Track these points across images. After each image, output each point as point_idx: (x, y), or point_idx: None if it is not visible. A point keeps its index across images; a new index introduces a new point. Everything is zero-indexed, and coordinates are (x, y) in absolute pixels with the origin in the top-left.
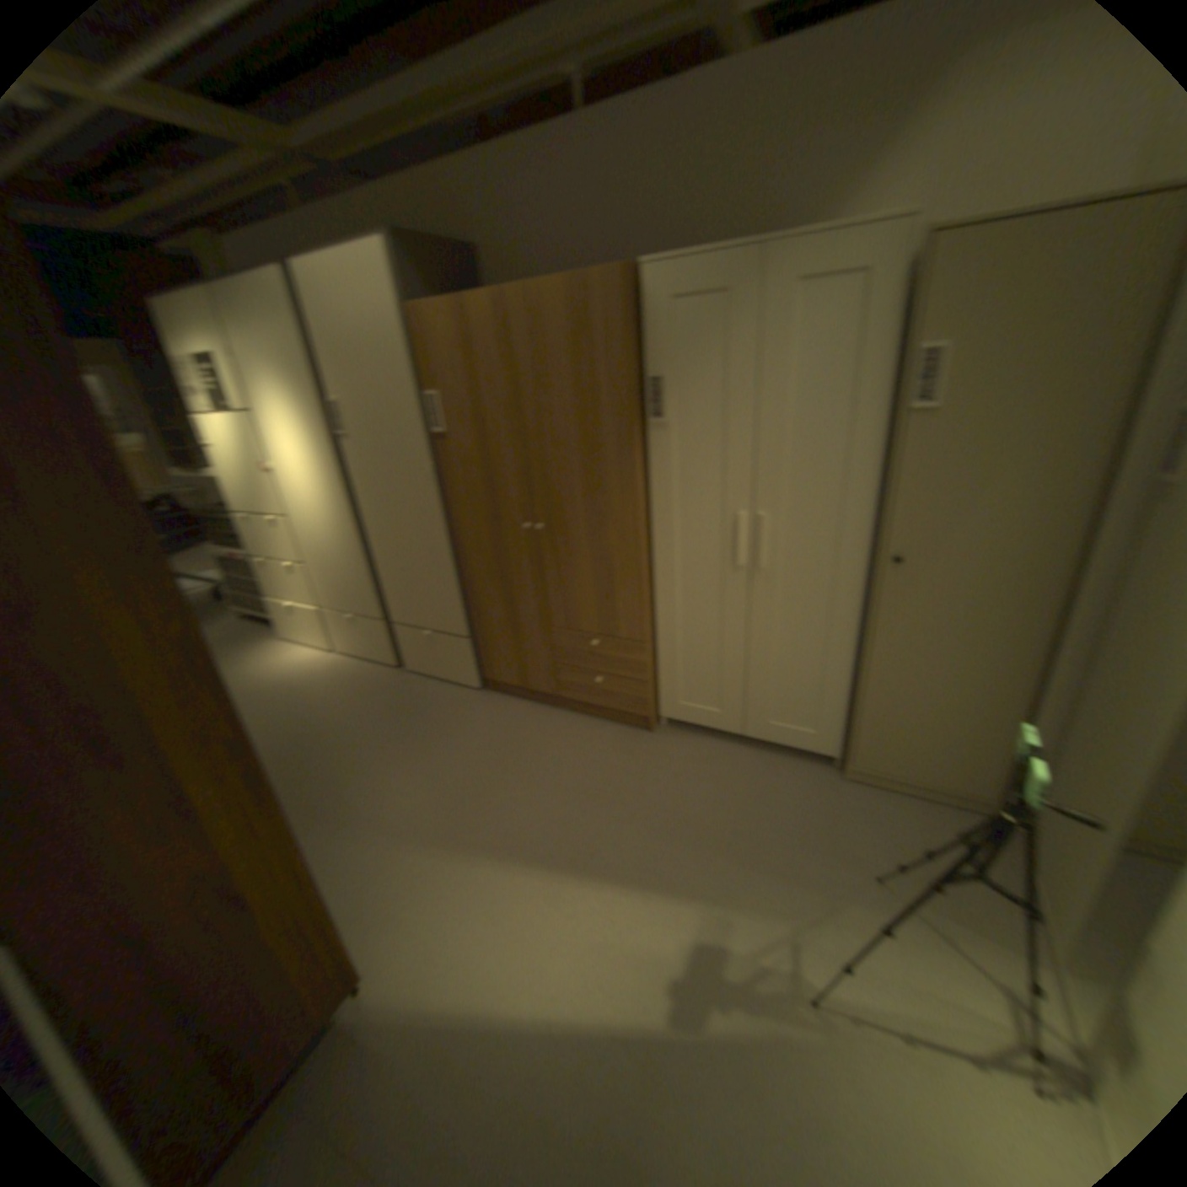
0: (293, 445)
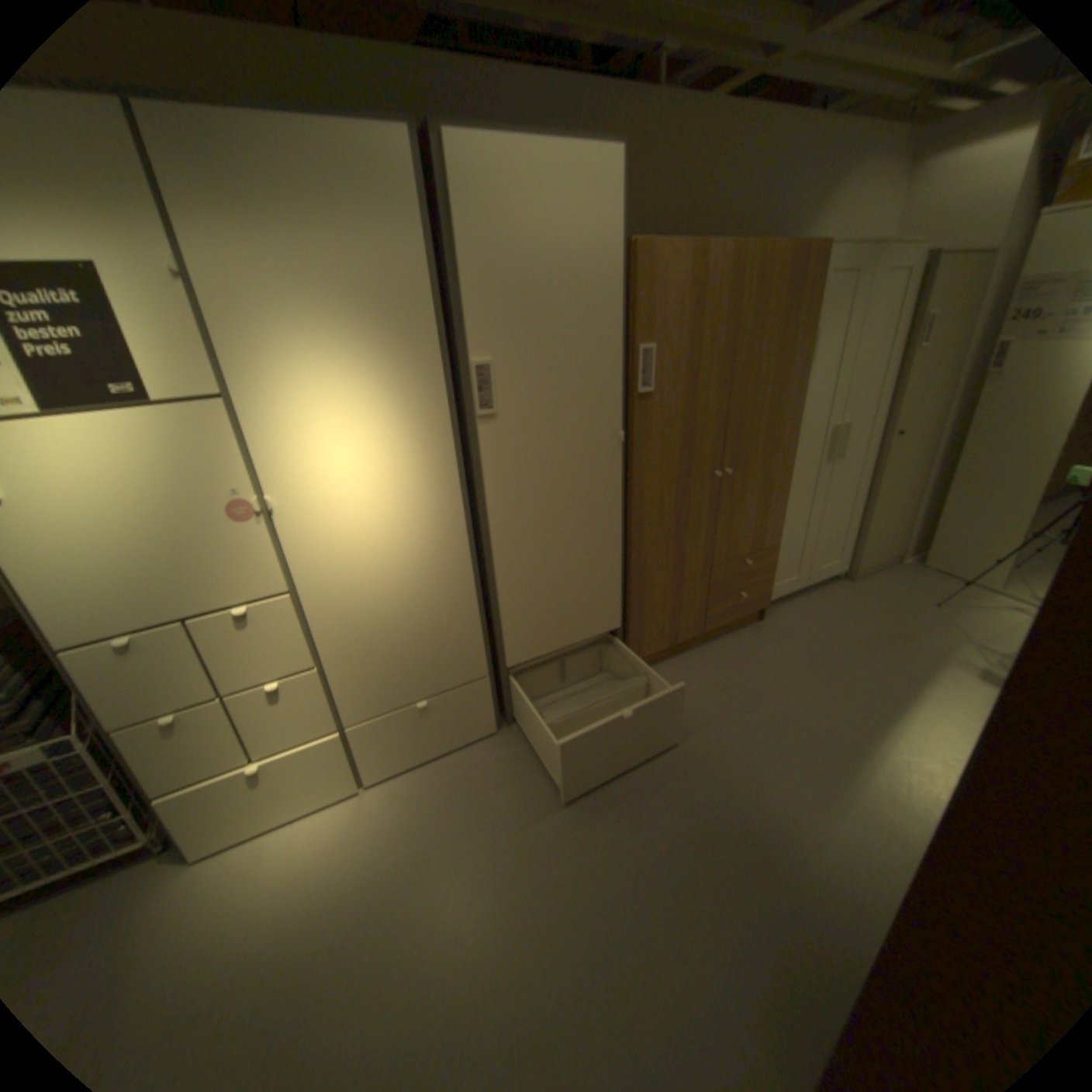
0: (372, 445)
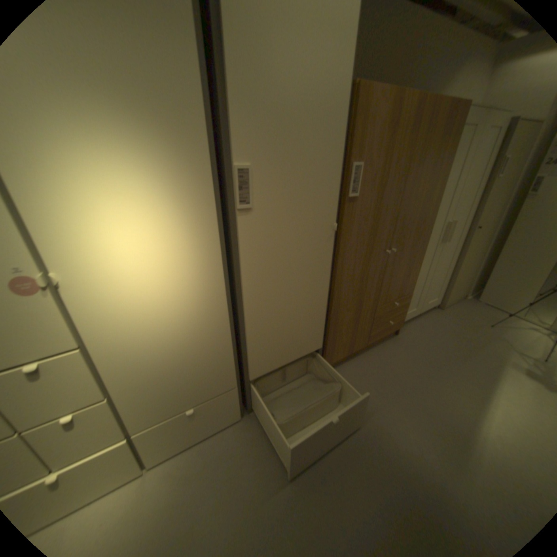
0: (148, 230)
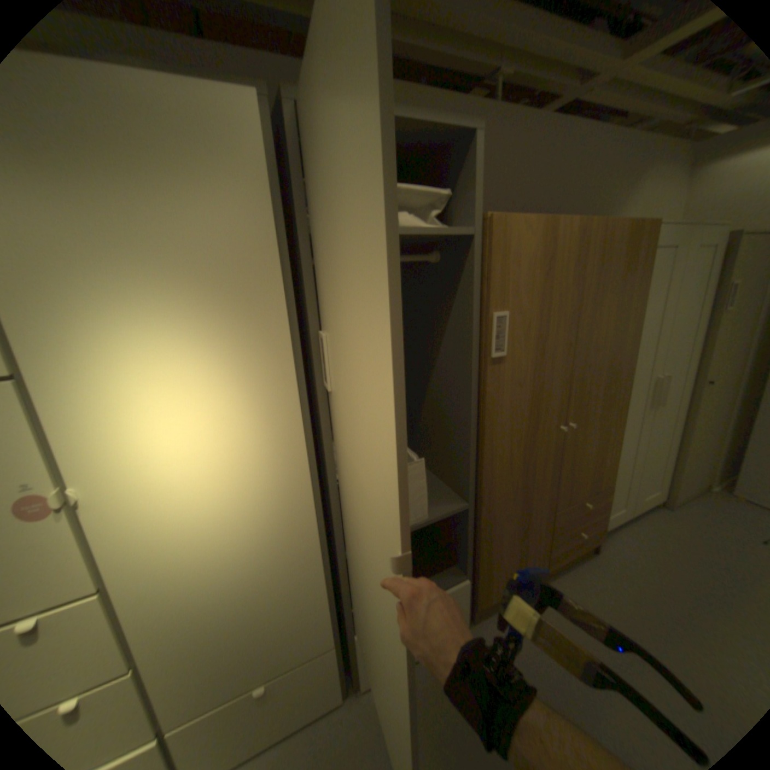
0: (205, 422)
